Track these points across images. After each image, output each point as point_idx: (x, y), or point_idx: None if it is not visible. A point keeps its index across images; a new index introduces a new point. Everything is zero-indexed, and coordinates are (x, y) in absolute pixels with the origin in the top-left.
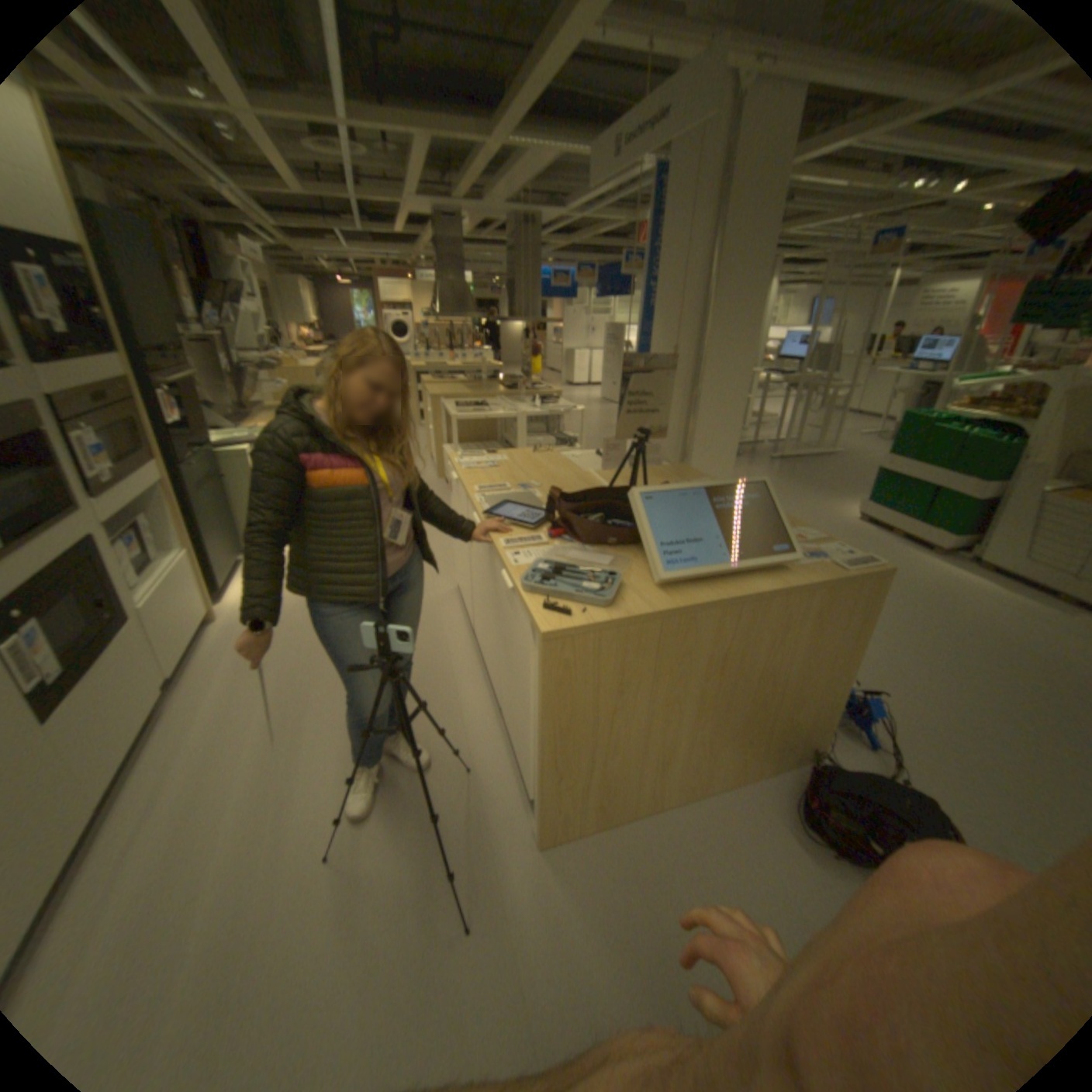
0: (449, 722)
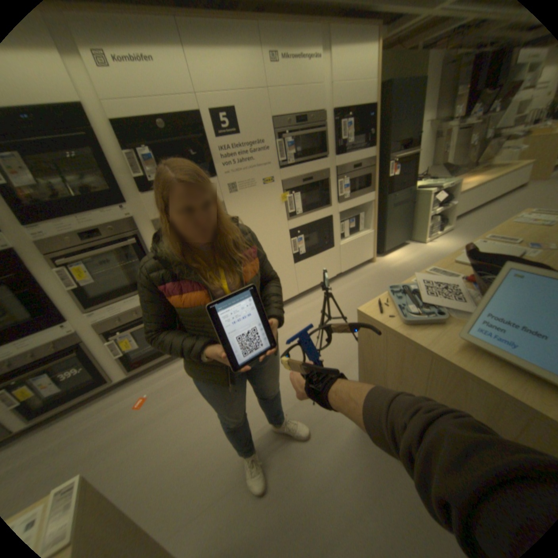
0: None
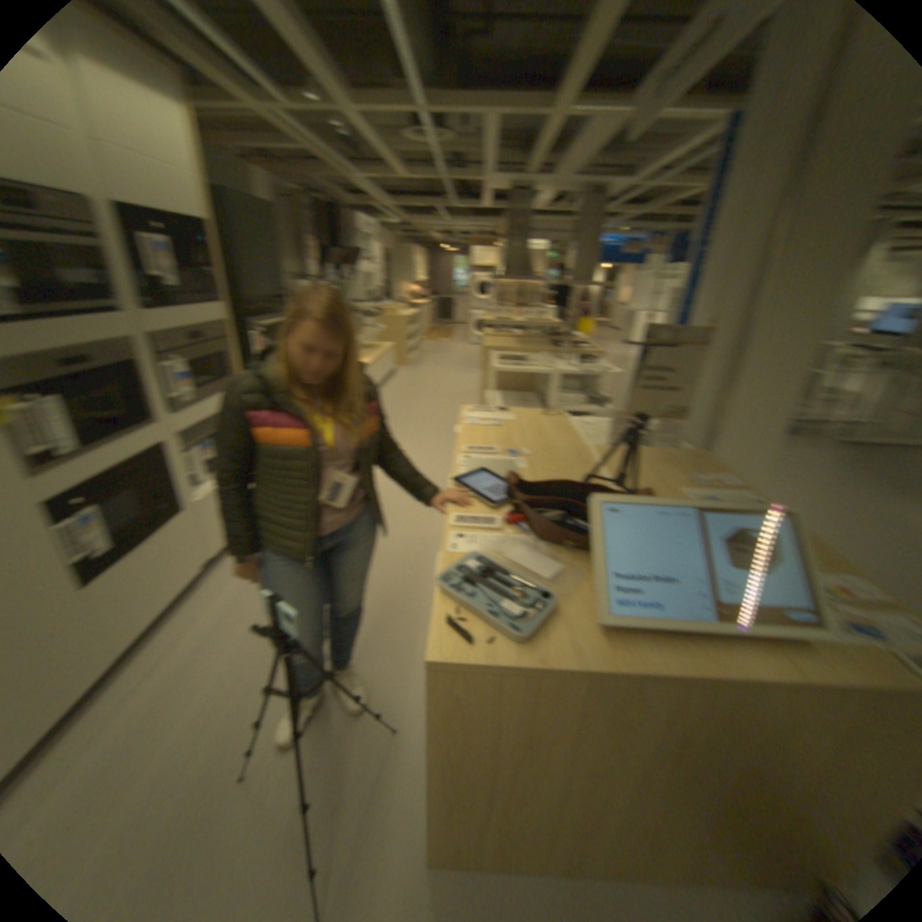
0: (395, 666)
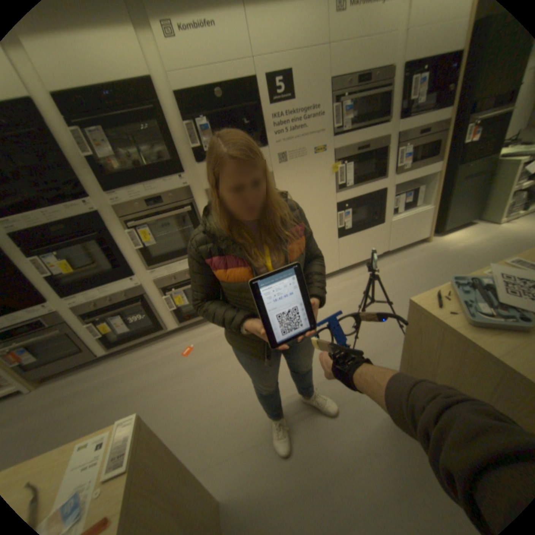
0: None
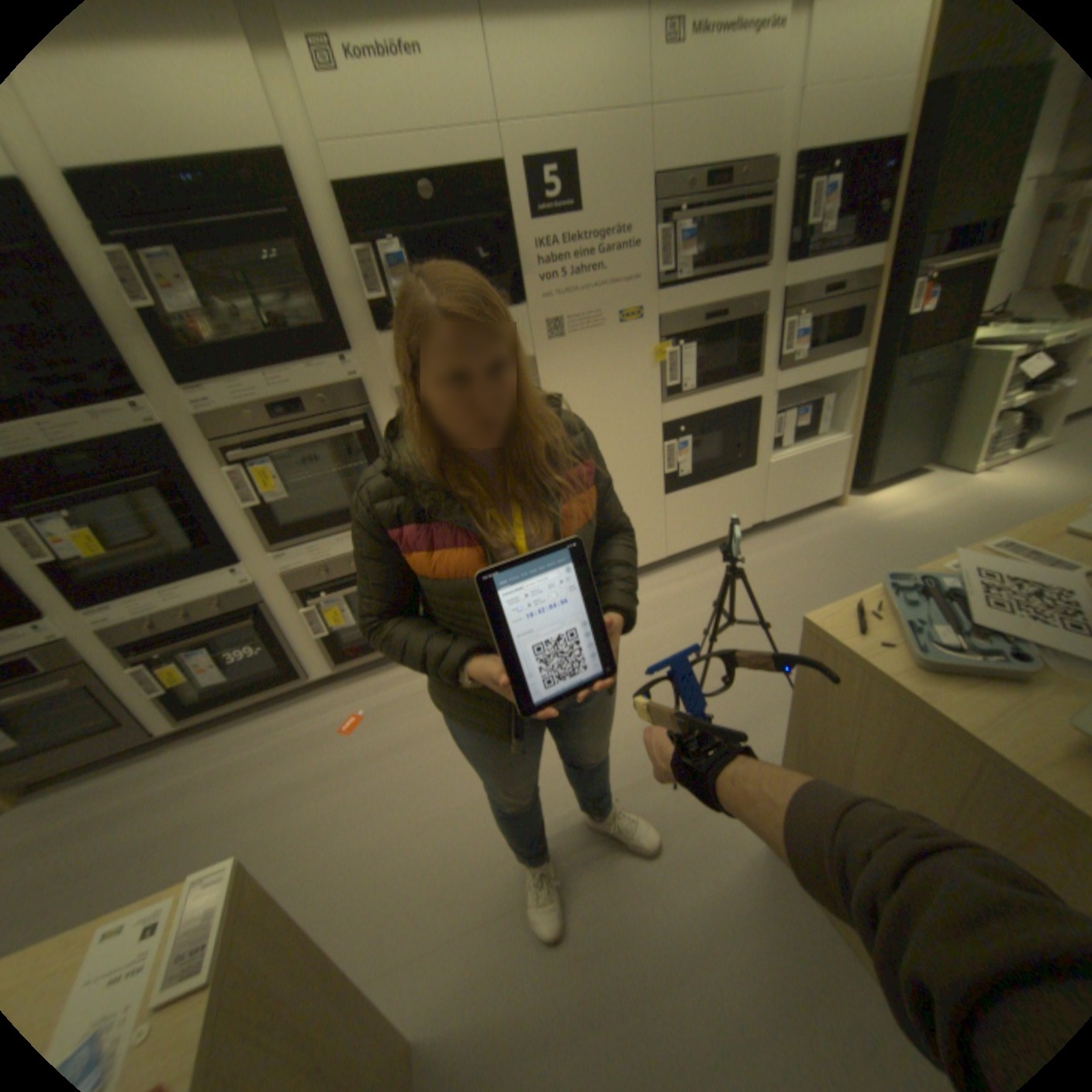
0: None
